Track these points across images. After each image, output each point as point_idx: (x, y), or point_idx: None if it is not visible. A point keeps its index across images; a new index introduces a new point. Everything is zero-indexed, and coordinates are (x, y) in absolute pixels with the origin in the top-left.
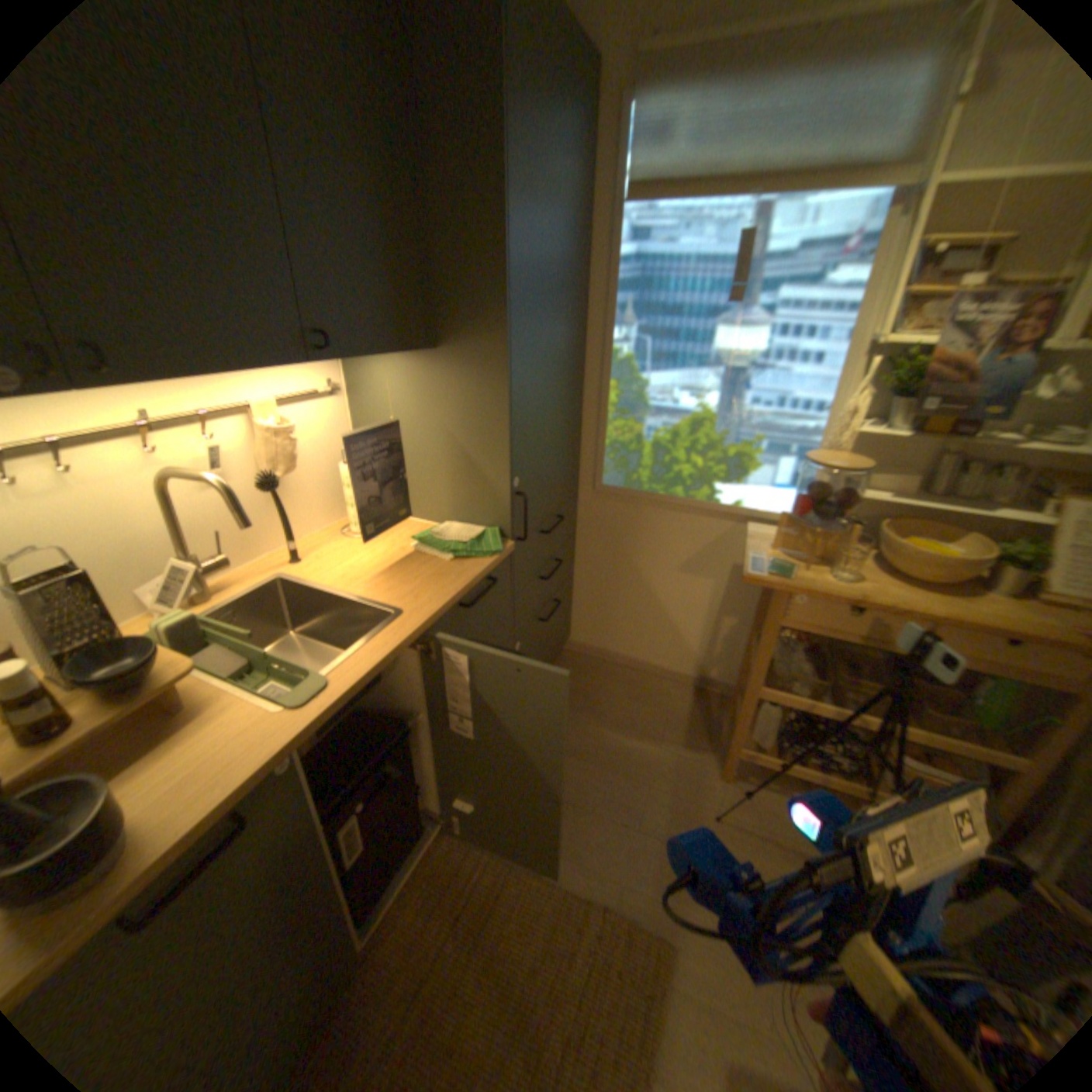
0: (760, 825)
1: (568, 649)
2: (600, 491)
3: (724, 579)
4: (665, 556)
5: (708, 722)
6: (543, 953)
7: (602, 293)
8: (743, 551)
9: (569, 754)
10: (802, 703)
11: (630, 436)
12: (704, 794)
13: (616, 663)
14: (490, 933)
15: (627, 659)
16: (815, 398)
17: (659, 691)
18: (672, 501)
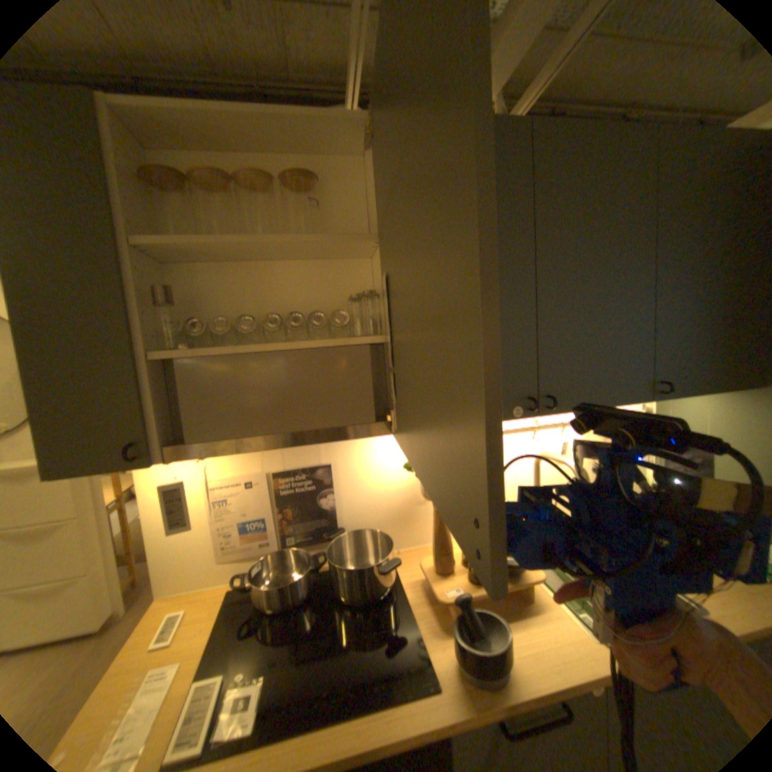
0: None
1: None
2: None
3: None
4: None
5: None
6: None
7: None
8: None
9: None
10: None
11: None
12: None
13: None
14: None
15: None
16: None
17: None
18: None
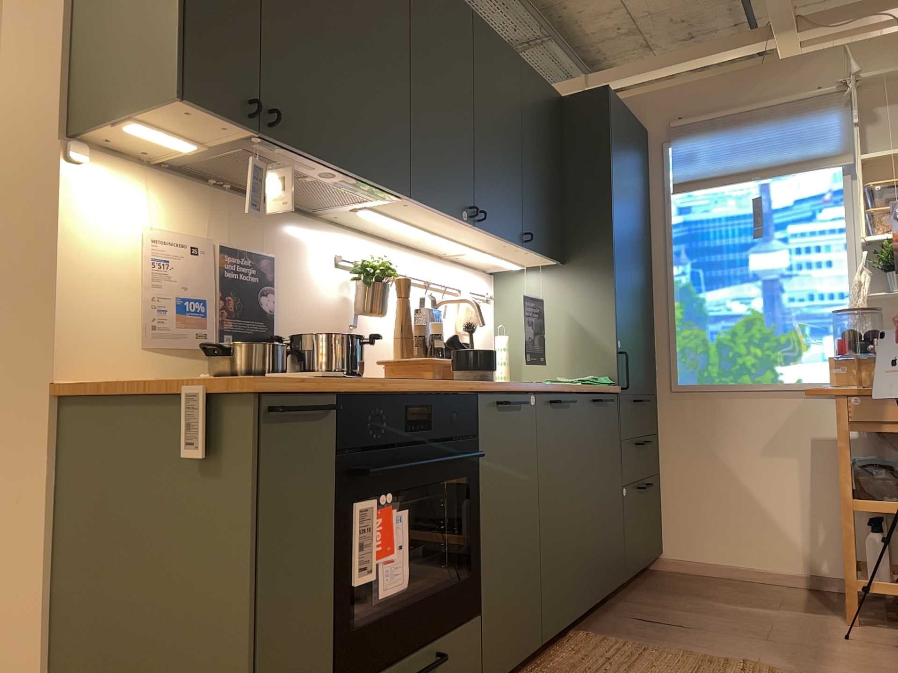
0: (894, 641)
1: (665, 567)
2: (678, 389)
3: (807, 453)
4: (747, 440)
5: (828, 602)
6: (694, 672)
7: (662, 246)
8: (817, 422)
9: (685, 609)
10: (893, 505)
11: (697, 339)
12: (831, 628)
13: (718, 574)
14: (642, 663)
15: (729, 566)
16: (834, 289)
17: (770, 588)
18: (742, 386)
